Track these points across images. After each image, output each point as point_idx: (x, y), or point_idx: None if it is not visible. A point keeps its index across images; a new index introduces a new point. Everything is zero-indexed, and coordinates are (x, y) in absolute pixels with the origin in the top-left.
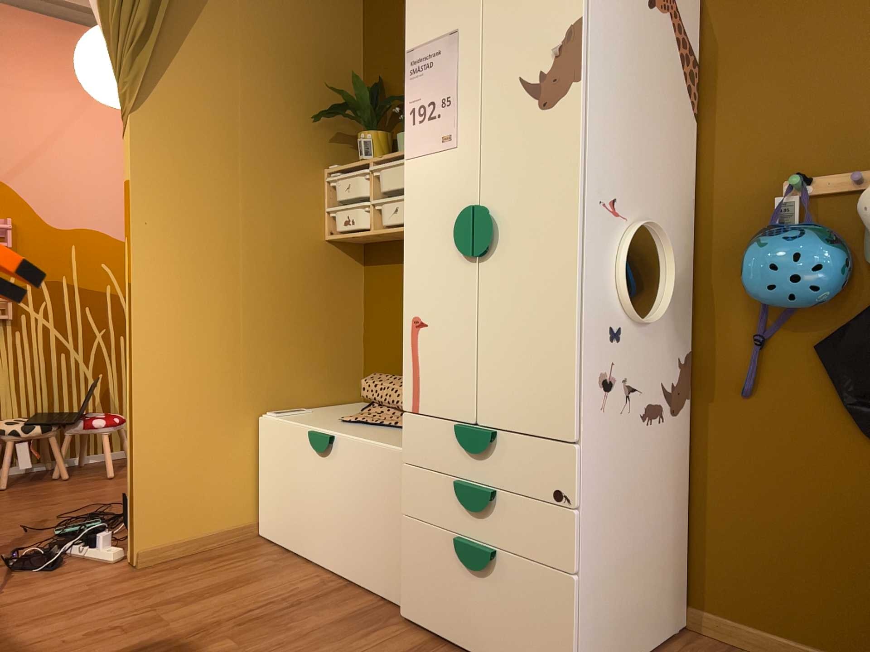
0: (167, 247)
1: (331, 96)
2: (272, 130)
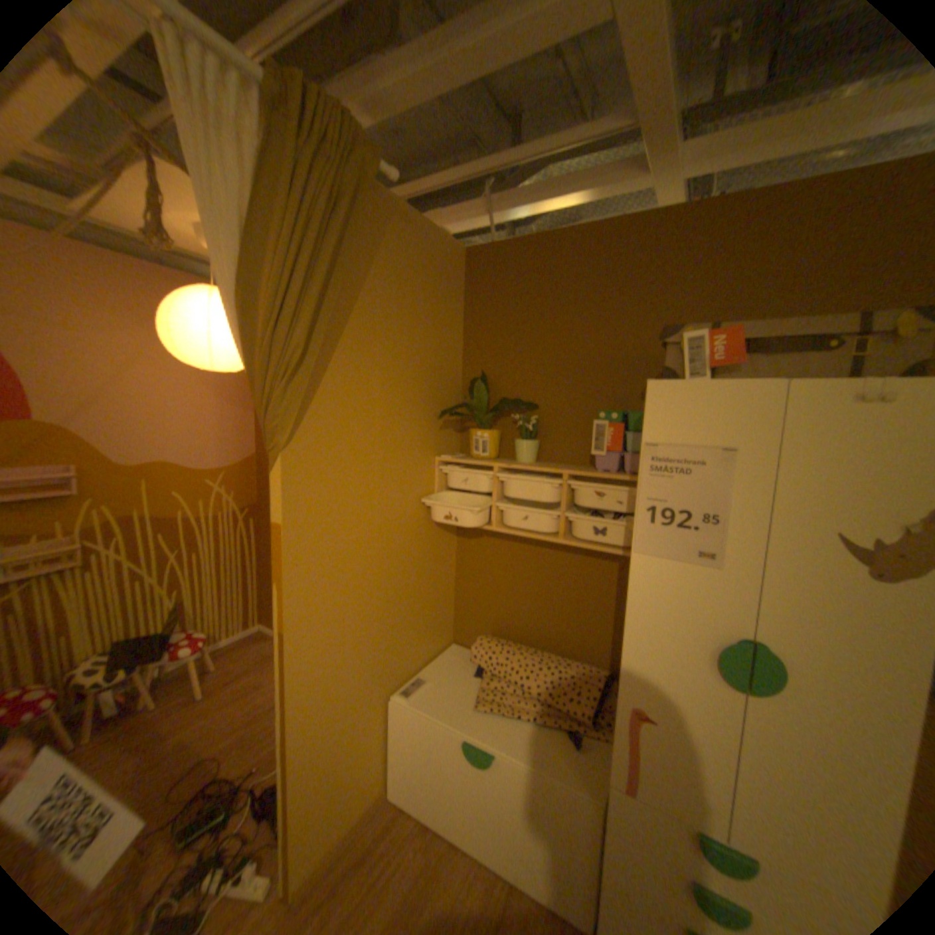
0: (316, 582)
1: (441, 387)
2: (400, 431)
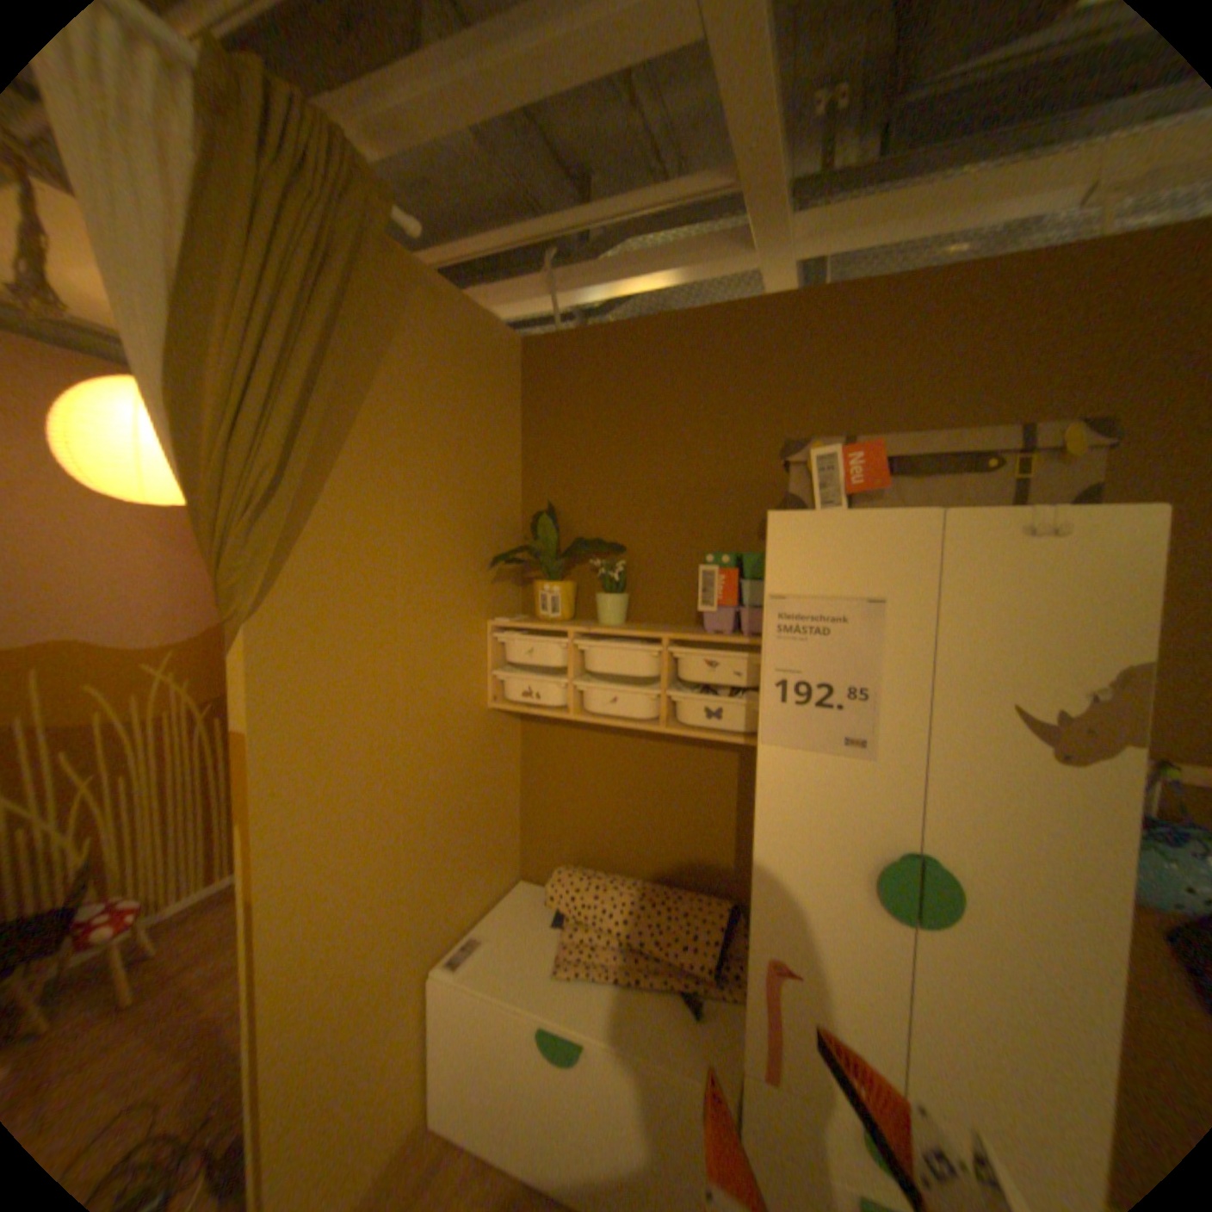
0: (306, 816)
1: (492, 525)
2: (435, 587)
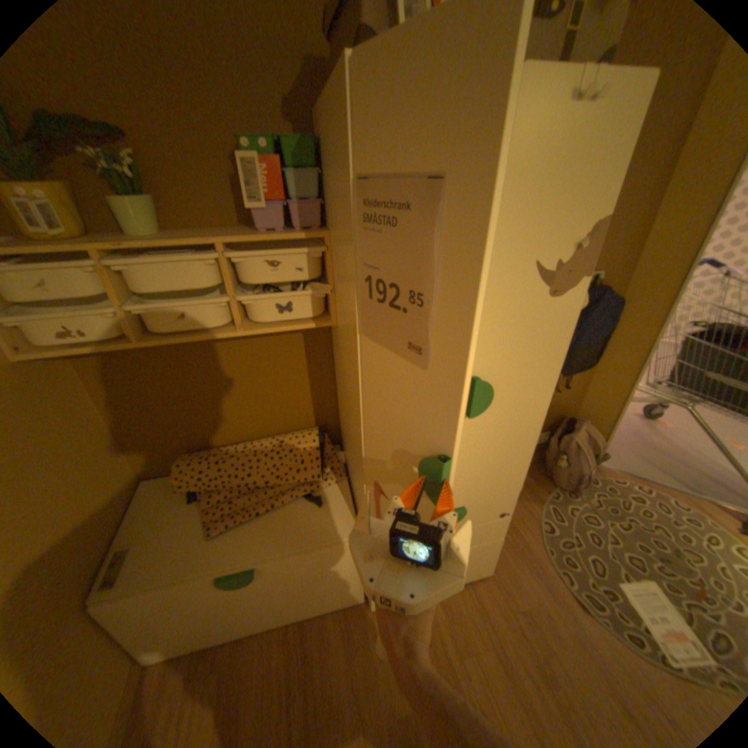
0: None
1: None
2: None
